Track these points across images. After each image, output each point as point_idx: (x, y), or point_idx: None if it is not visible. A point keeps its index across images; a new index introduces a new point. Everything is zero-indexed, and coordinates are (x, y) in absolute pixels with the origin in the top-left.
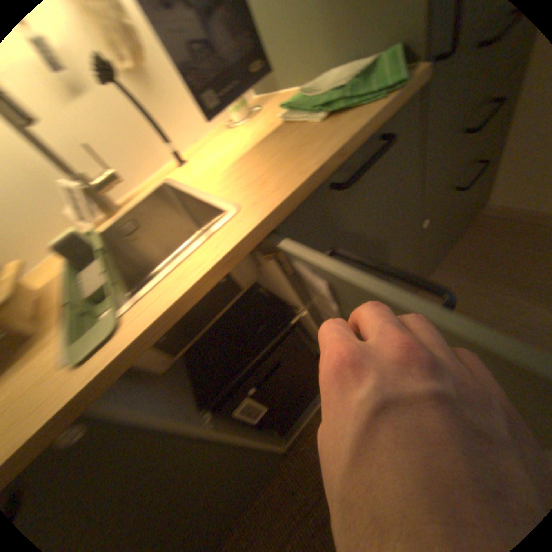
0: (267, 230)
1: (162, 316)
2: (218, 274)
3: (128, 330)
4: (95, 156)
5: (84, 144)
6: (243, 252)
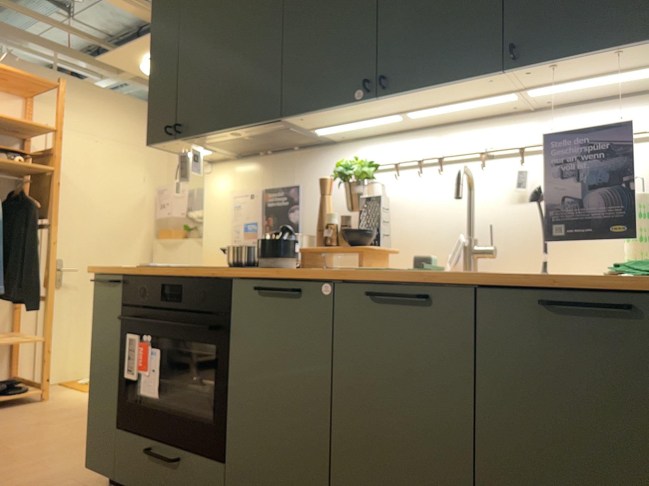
0: (465, 280)
1: (393, 278)
2: (425, 278)
3: (380, 272)
4: (491, 236)
5: (491, 227)
6: (445, 279)
